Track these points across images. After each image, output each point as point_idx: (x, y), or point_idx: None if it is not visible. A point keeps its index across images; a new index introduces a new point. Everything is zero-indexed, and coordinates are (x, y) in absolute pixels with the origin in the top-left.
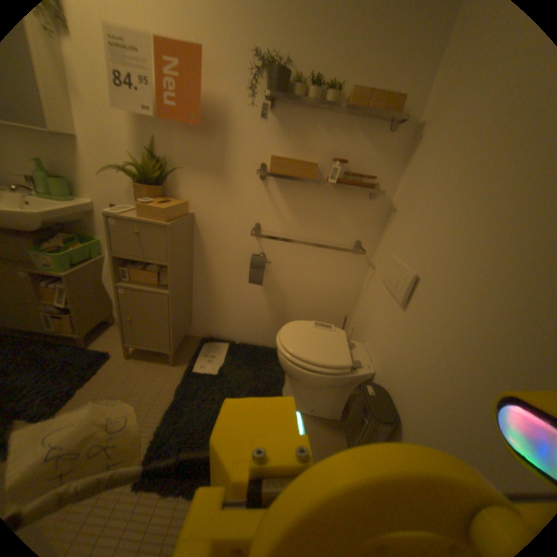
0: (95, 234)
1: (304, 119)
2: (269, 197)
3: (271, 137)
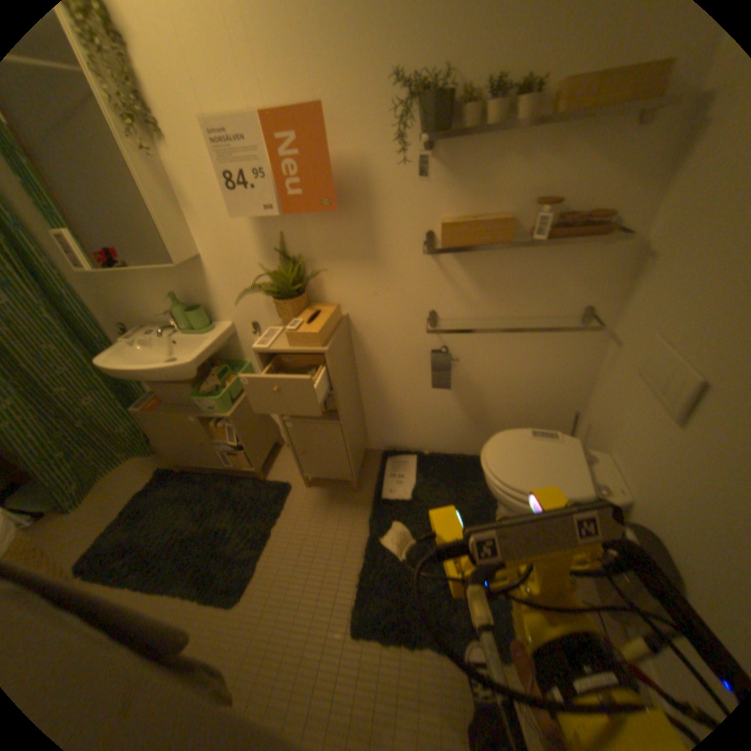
0: (241, 357)
1: (481, 154)
2: (442, 275)
3: (433, 193)
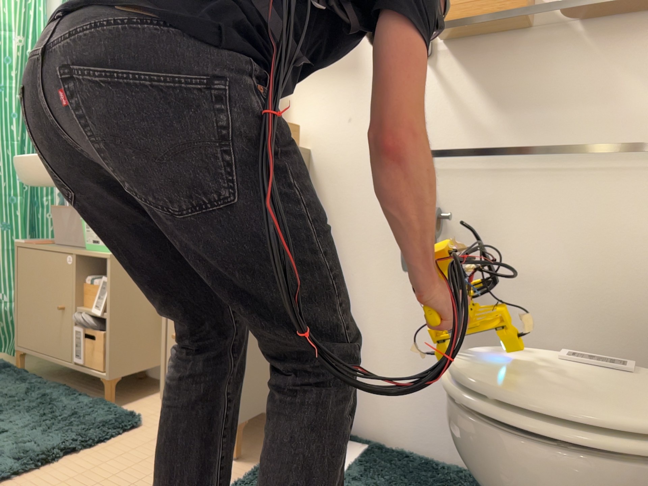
0: None
1: None
2: (437, 90)
3: None
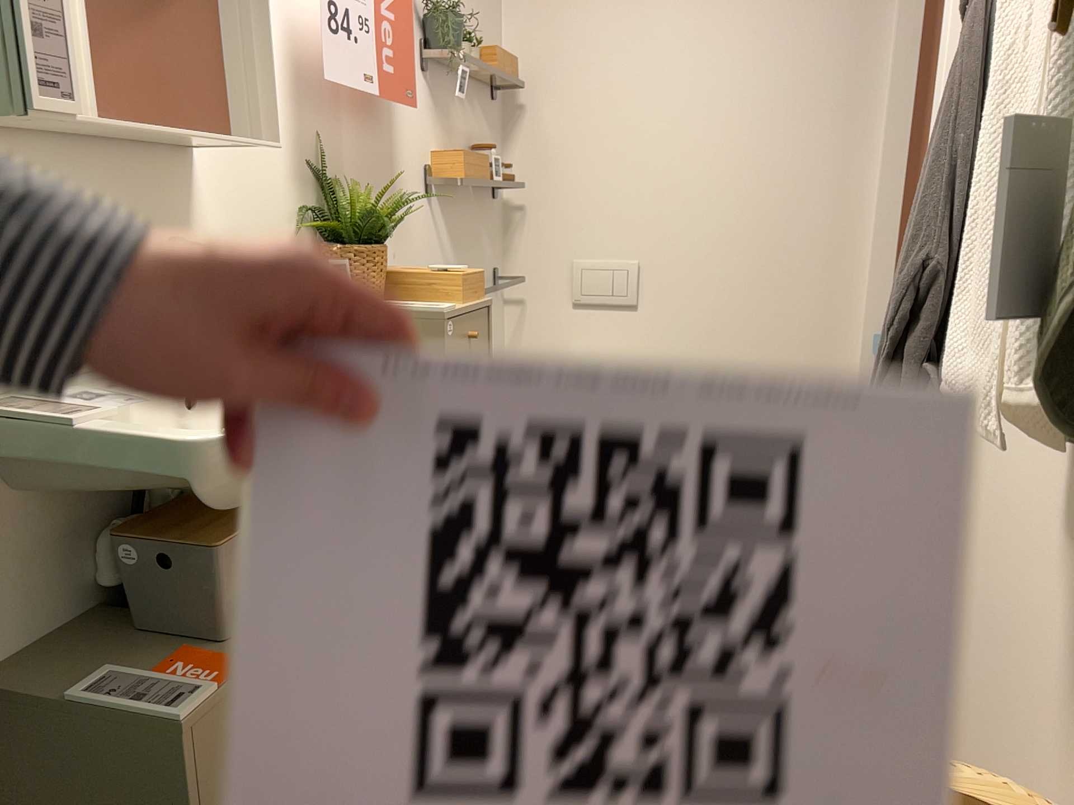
0: None
1: (446, 94)
2: (435, 229)
3: (428, 123)
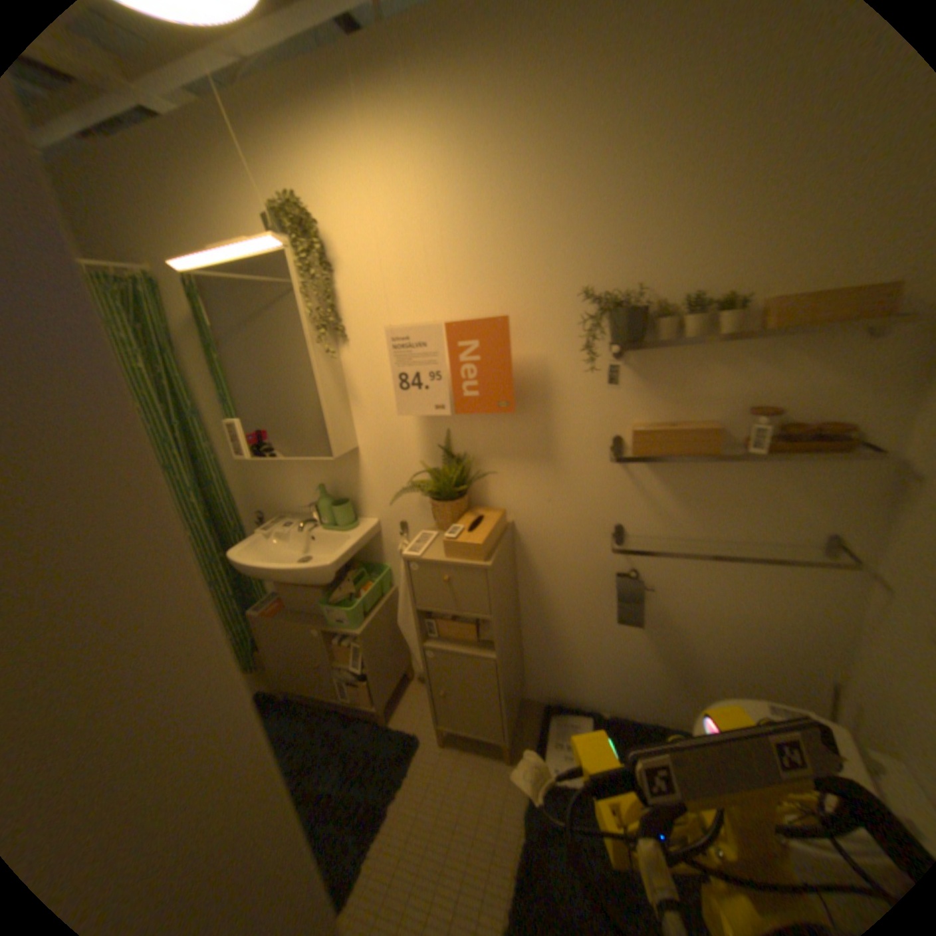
0: (381, 560)
1: (678, 362)
2: (632, 485)
3: (623, 398)
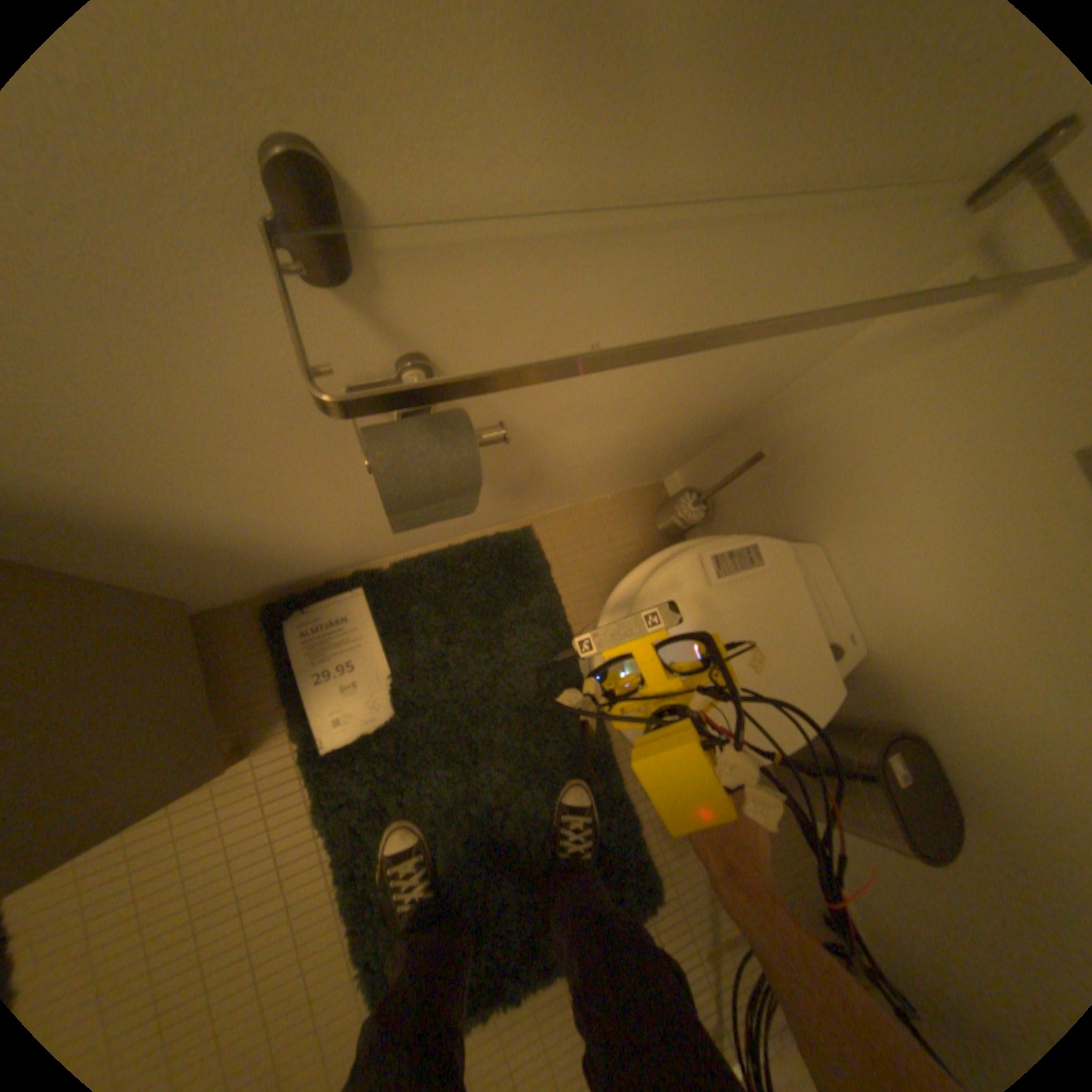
0: None
1: None
2: None
3: None
